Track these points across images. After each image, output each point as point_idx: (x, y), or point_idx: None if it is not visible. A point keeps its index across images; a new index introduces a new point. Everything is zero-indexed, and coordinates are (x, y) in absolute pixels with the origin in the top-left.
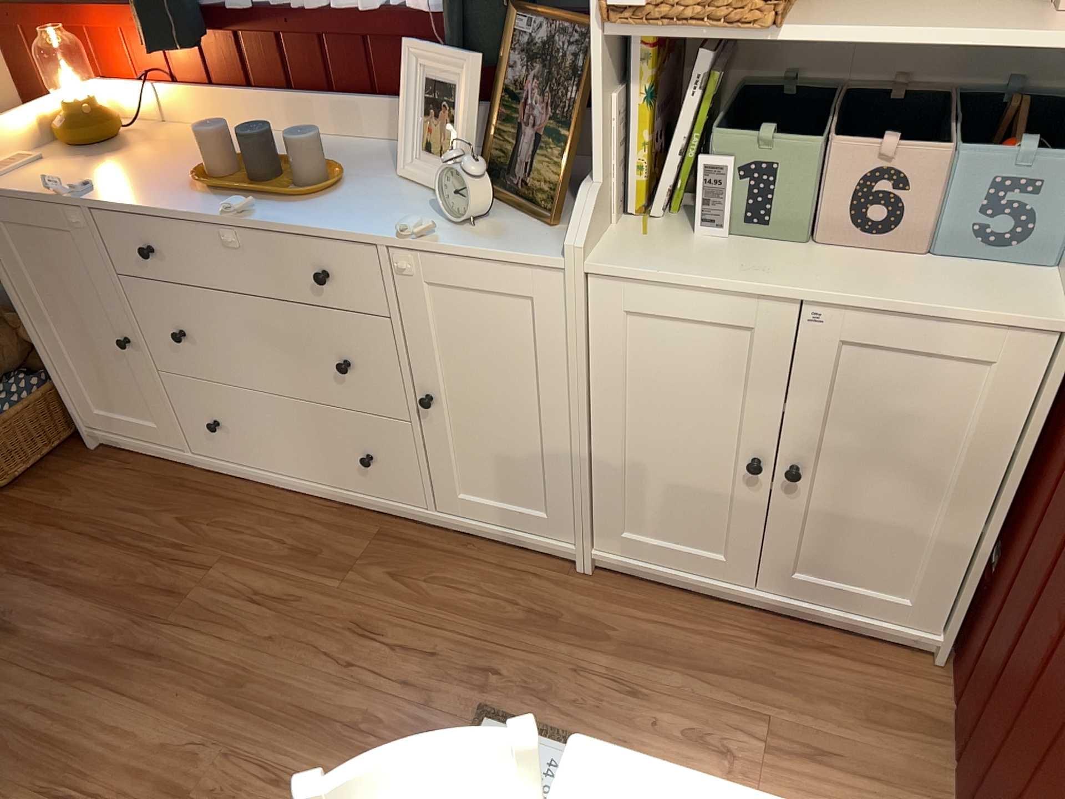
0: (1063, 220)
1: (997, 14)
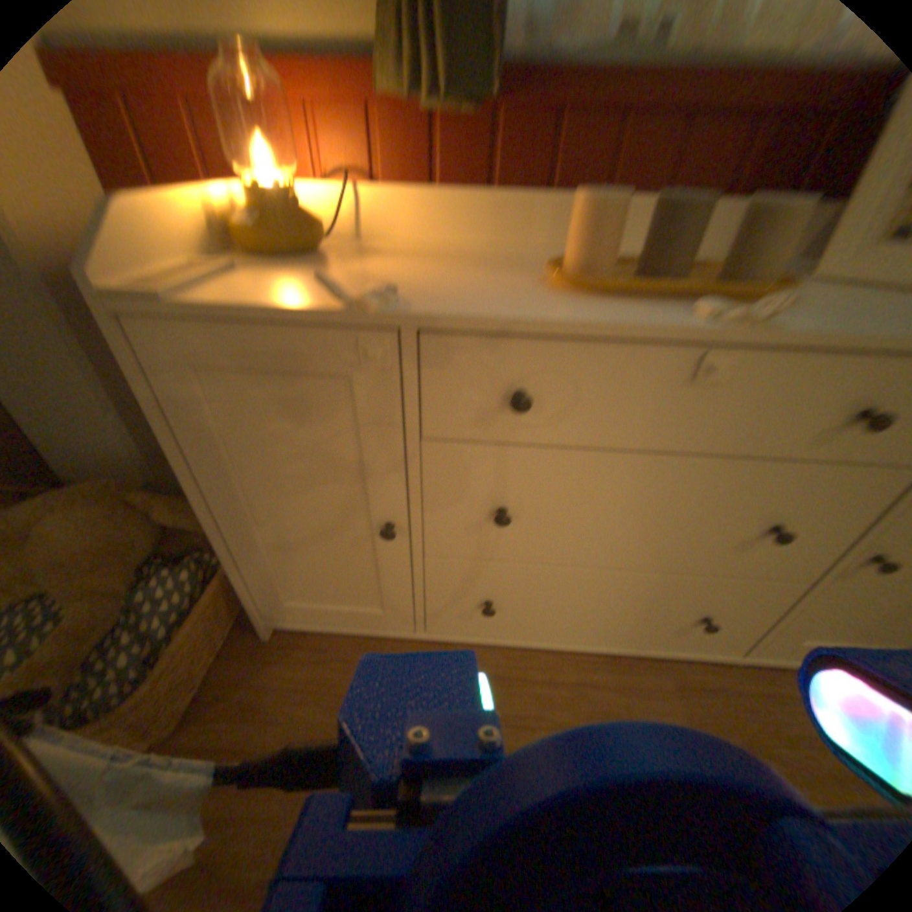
0: None
1: None
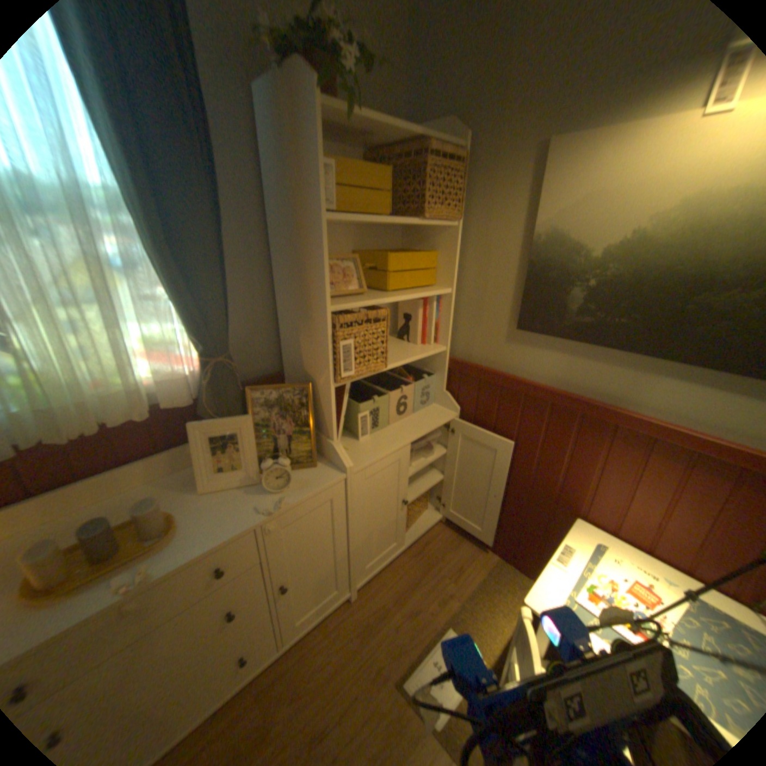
0: (437, 389)
1: (400, 344)
